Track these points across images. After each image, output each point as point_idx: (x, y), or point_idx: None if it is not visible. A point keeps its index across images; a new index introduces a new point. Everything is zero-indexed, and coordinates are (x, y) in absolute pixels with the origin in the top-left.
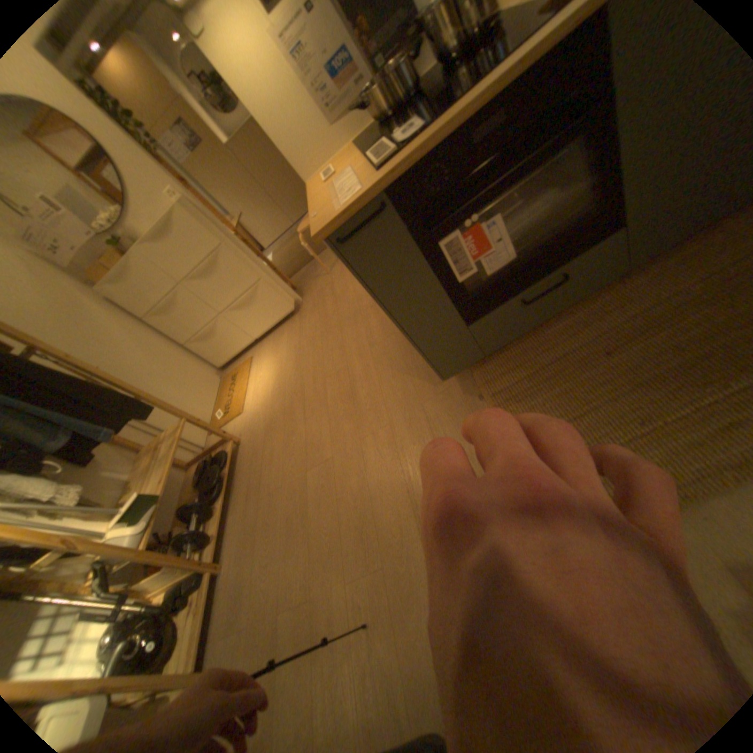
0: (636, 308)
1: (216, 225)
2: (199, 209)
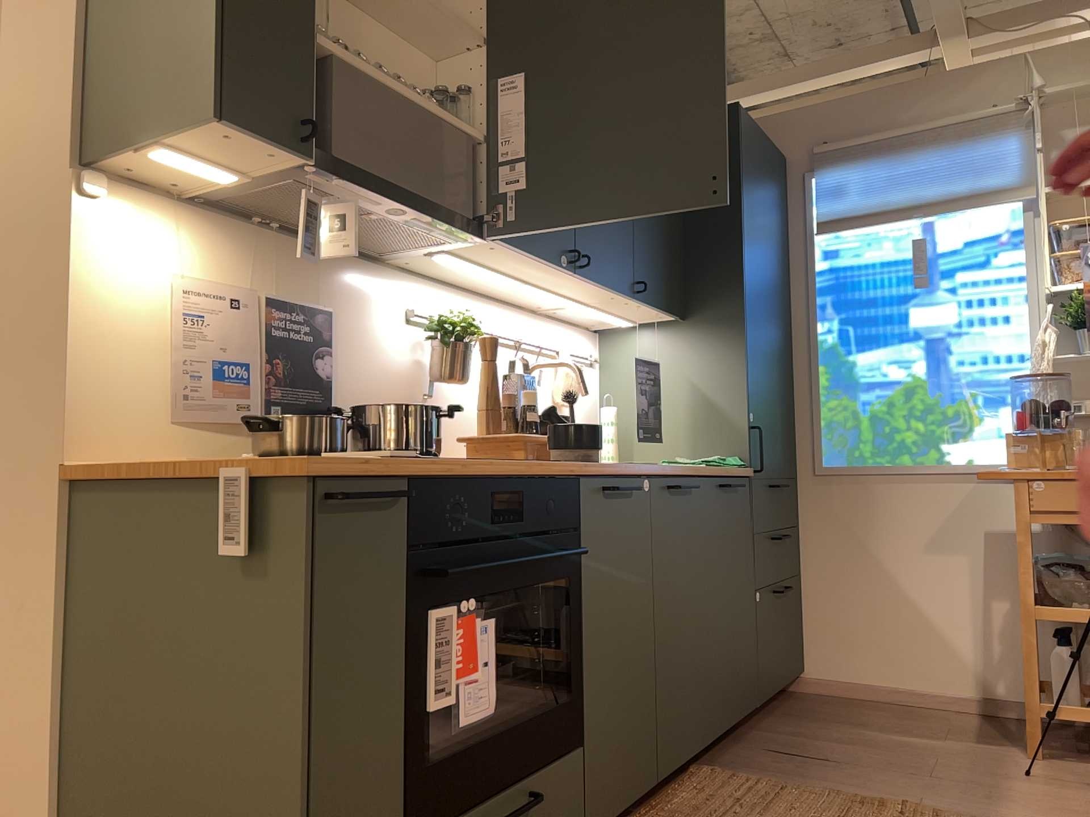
0: None
1: None
2: None
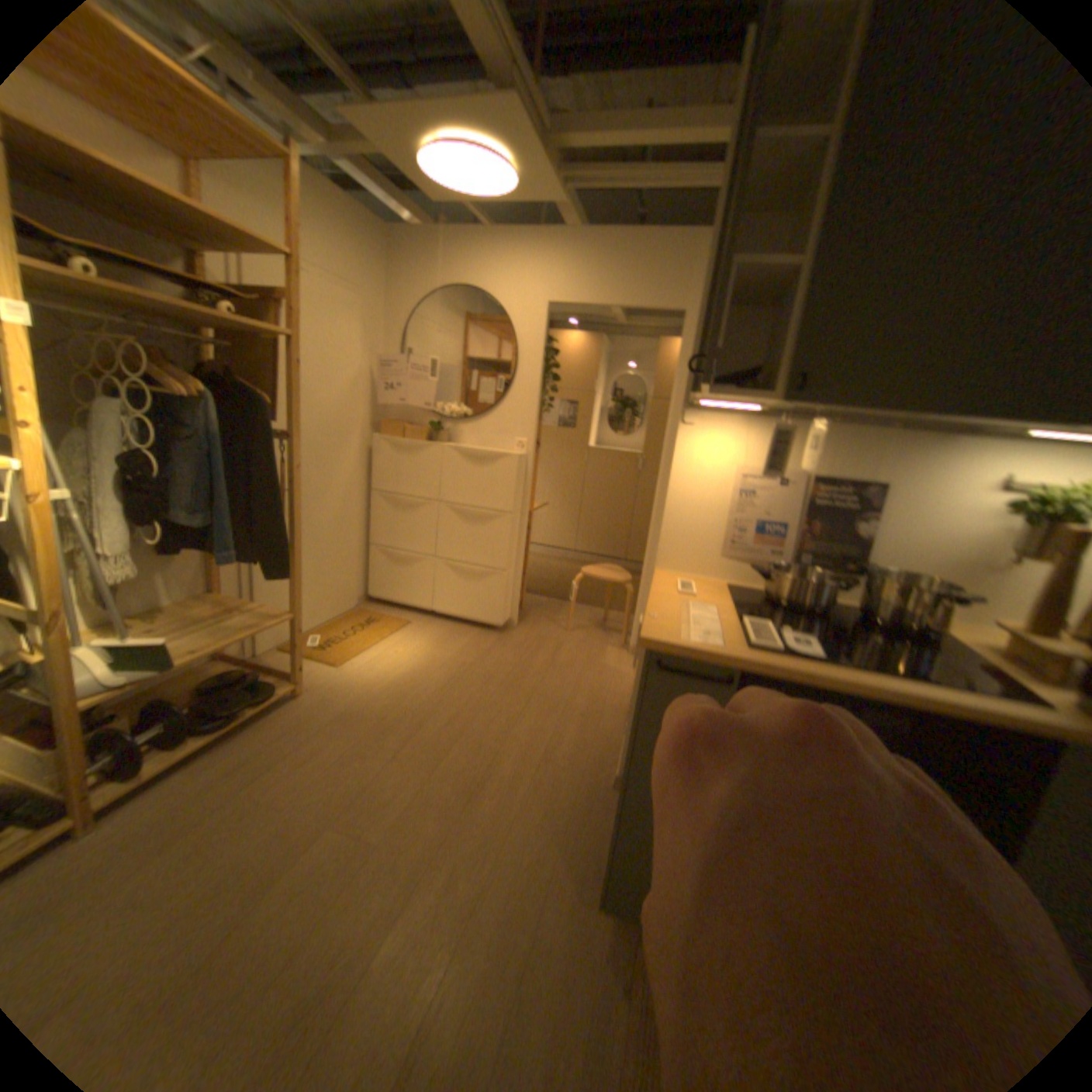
0: None
1: (522, 499)
2: (524, 476)
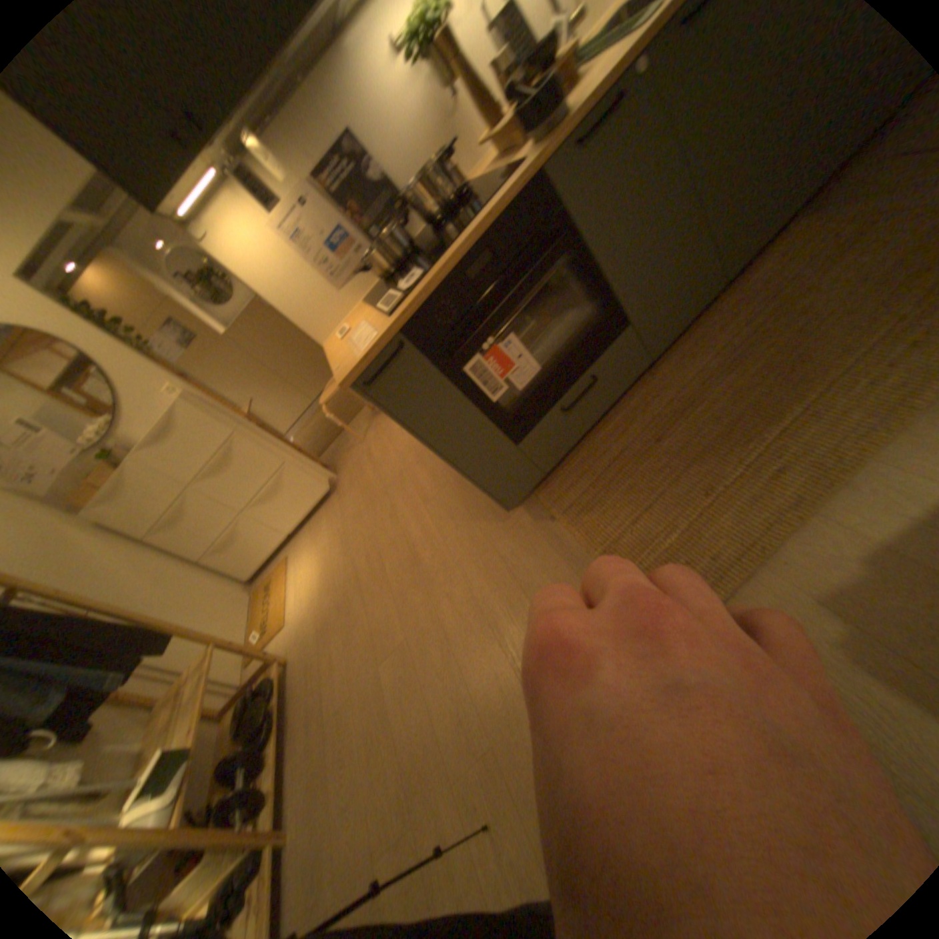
0: (670, 393)
1: (225, 413)
2: (204, 399)
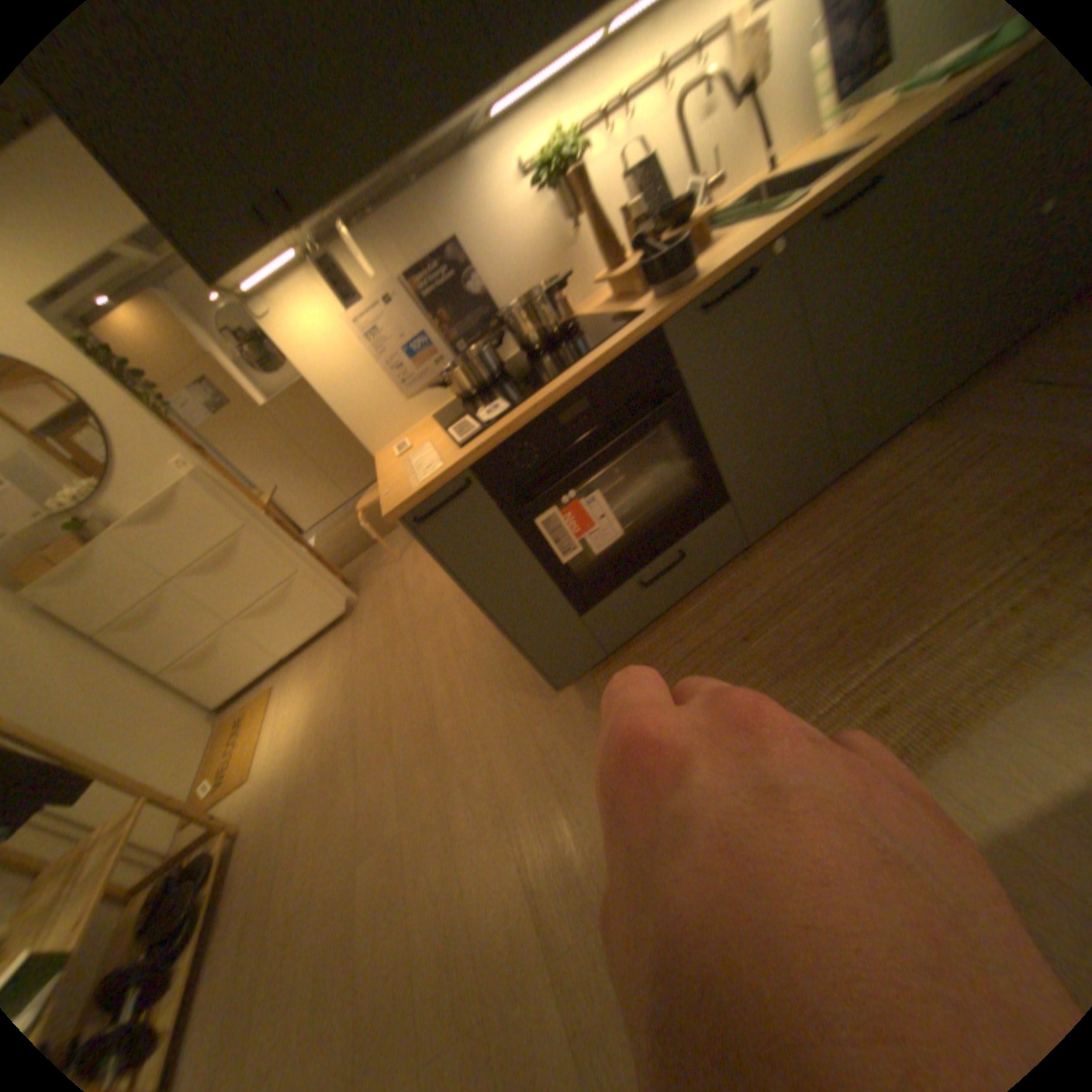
0: (764, 585)
1: (240, 502)
2: (217, 482)
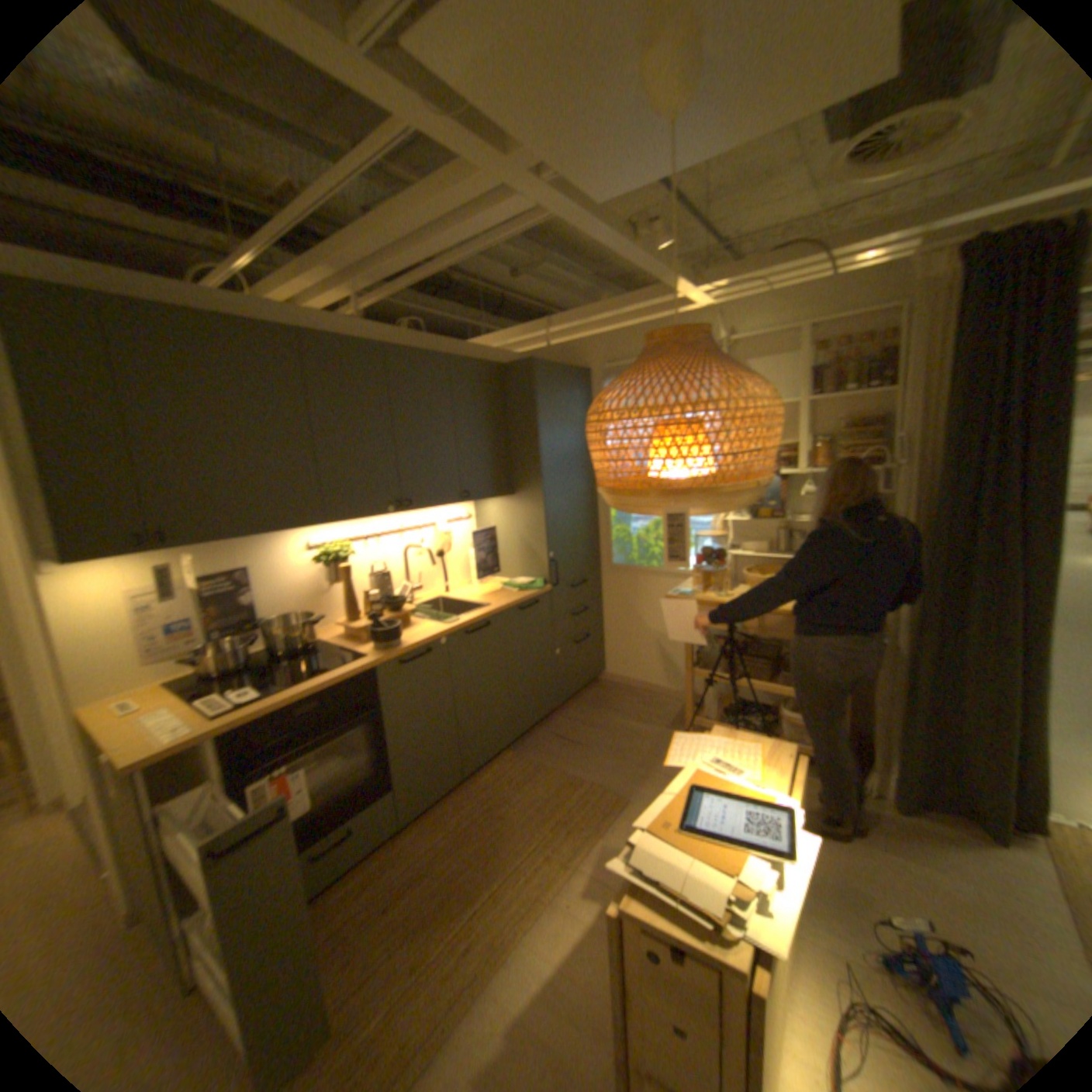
0: (402, 868)
1: None
2: None
